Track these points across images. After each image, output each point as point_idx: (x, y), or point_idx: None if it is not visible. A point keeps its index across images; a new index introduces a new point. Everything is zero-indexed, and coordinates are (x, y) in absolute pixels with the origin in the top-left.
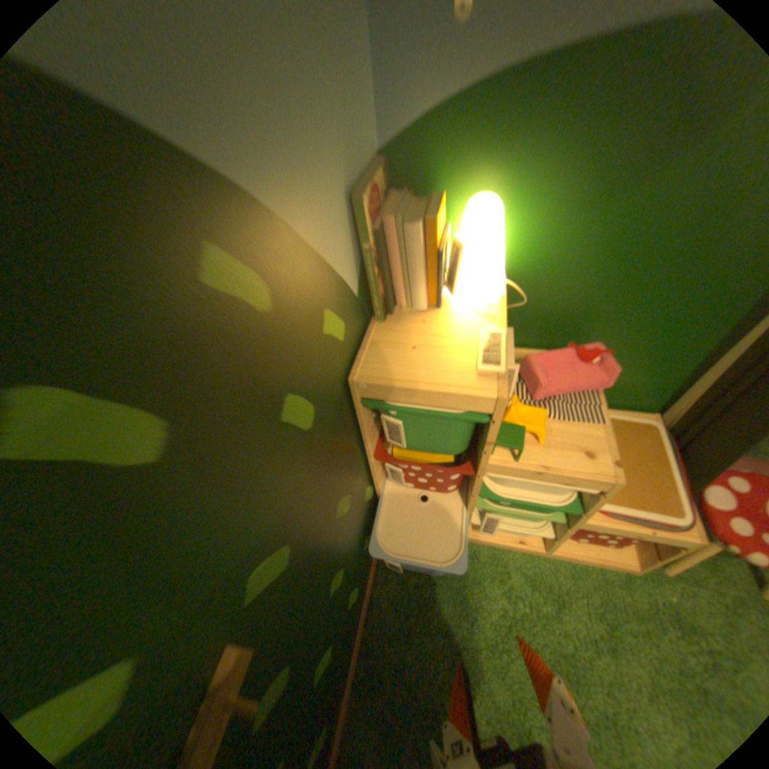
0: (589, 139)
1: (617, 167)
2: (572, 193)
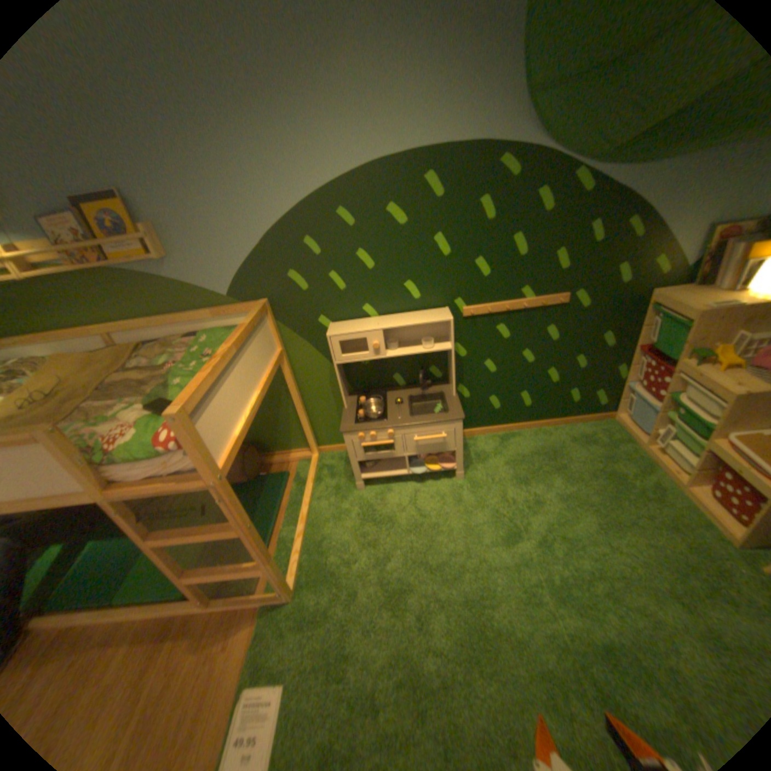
0: None
1: None
2: None
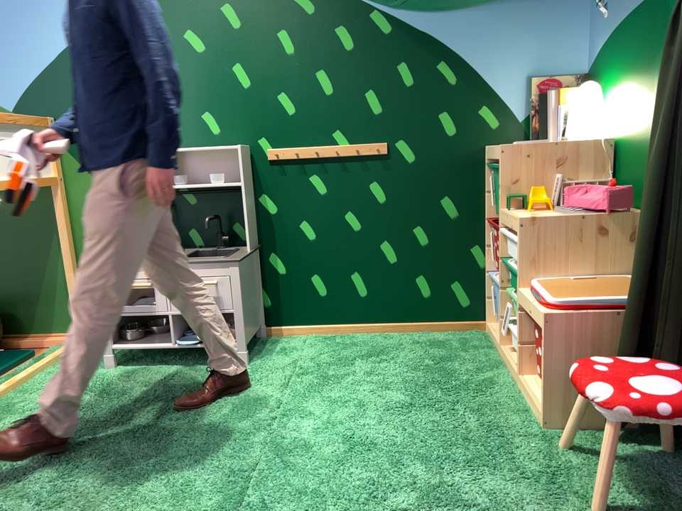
0: (634, 52)
1: (643, 63)
2: (633, 81)
